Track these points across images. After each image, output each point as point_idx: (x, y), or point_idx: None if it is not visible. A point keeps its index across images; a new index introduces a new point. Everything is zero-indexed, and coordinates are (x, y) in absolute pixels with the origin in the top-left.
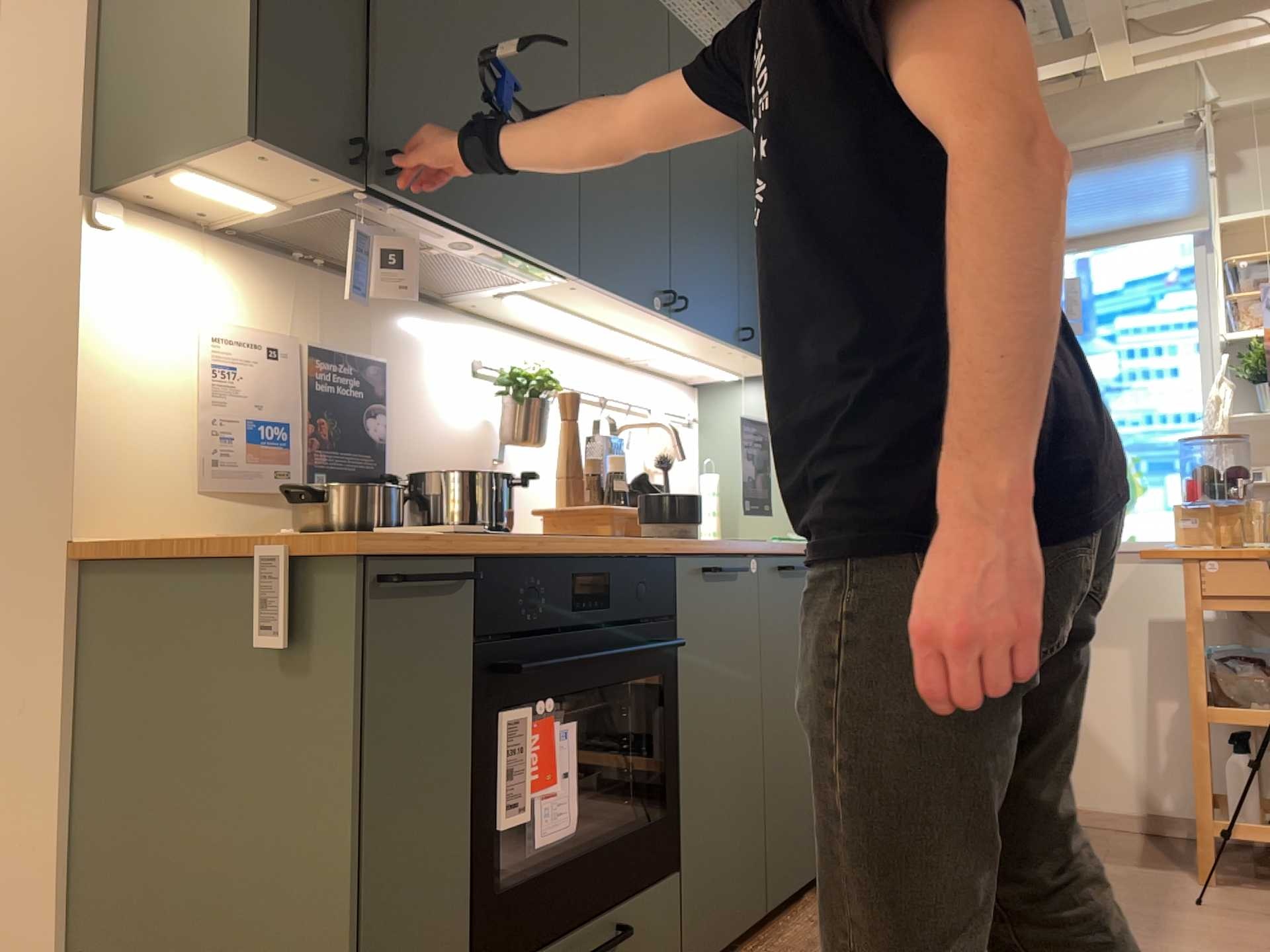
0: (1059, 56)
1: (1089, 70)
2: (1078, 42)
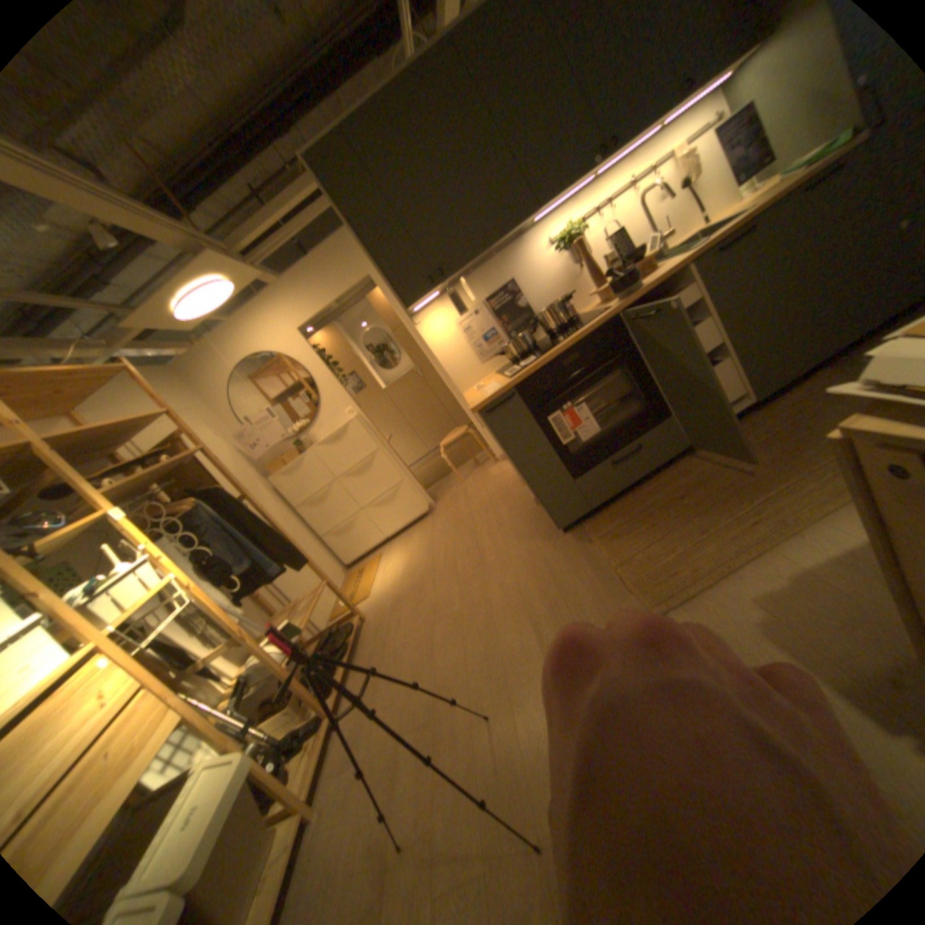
0: None
1: None
2: None
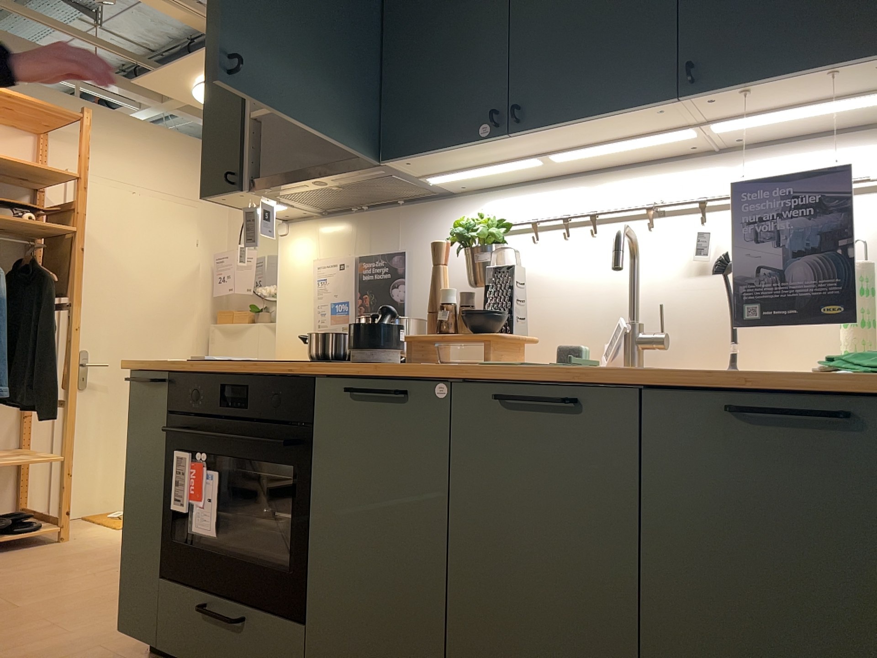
0: None
1: None
2: None
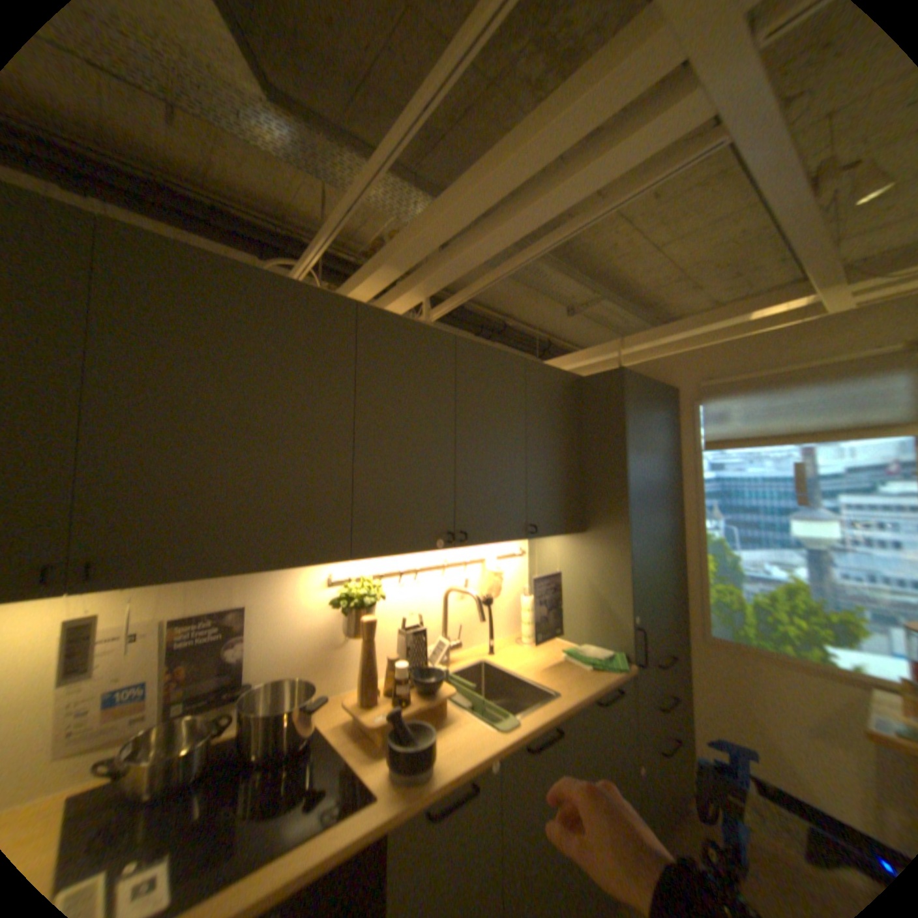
0: (787, 296)
1: (815, 302)
2: (803, 284)
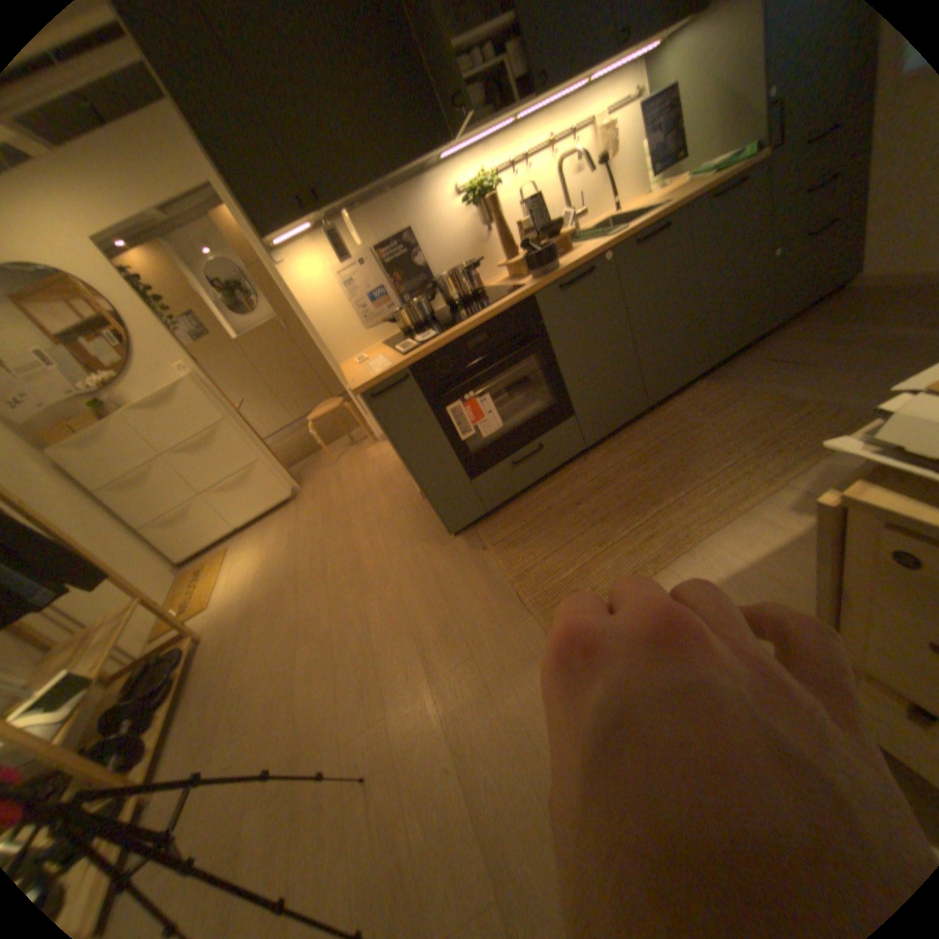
0: None
1: None
2: None
